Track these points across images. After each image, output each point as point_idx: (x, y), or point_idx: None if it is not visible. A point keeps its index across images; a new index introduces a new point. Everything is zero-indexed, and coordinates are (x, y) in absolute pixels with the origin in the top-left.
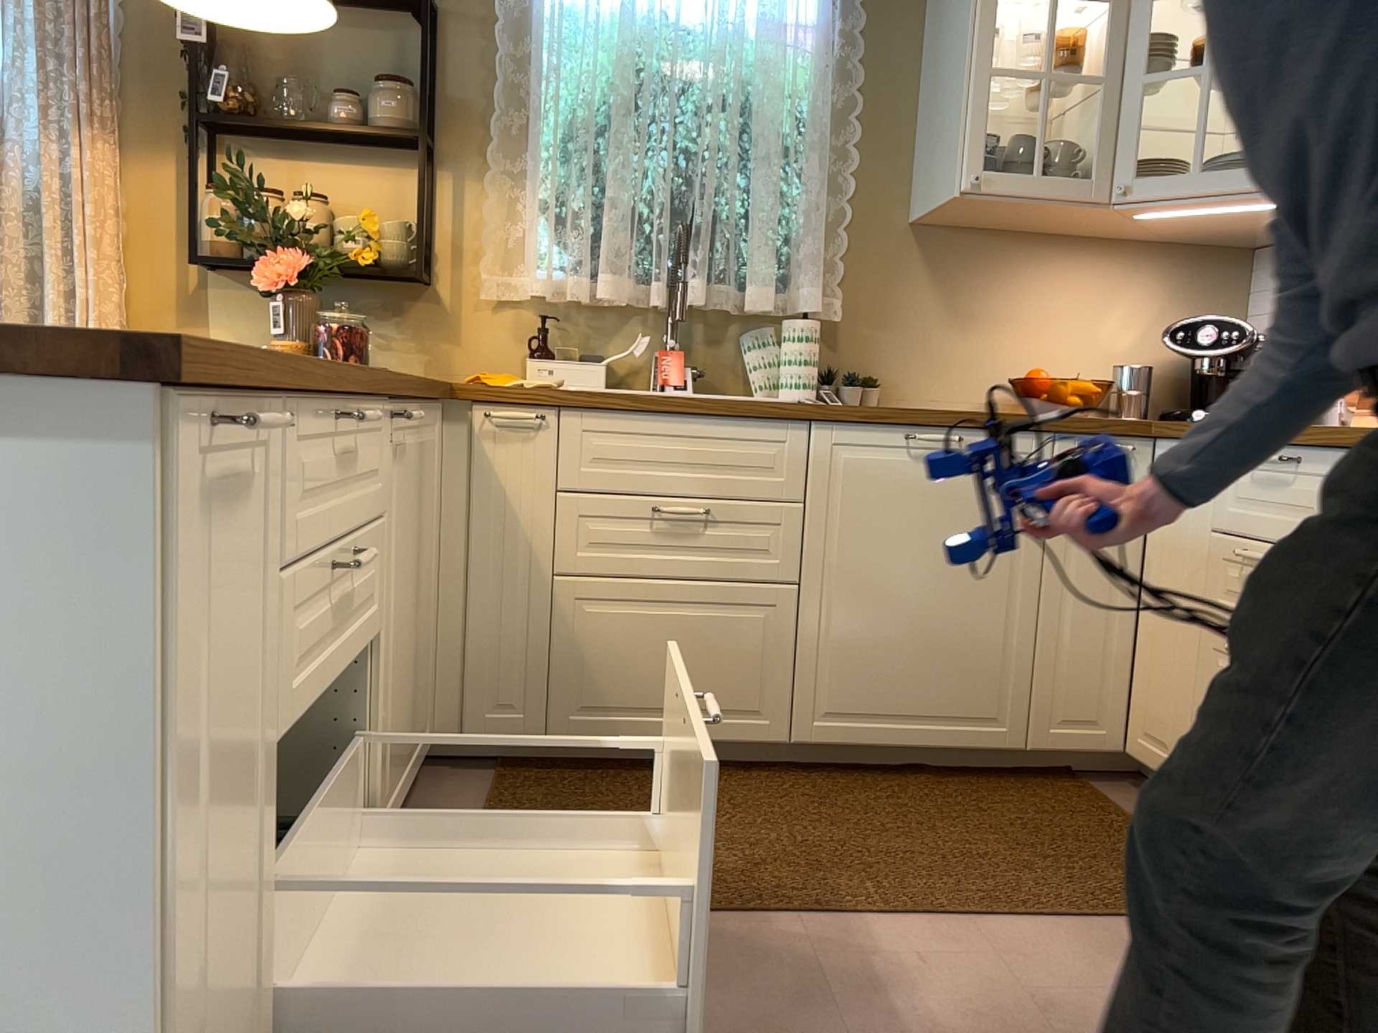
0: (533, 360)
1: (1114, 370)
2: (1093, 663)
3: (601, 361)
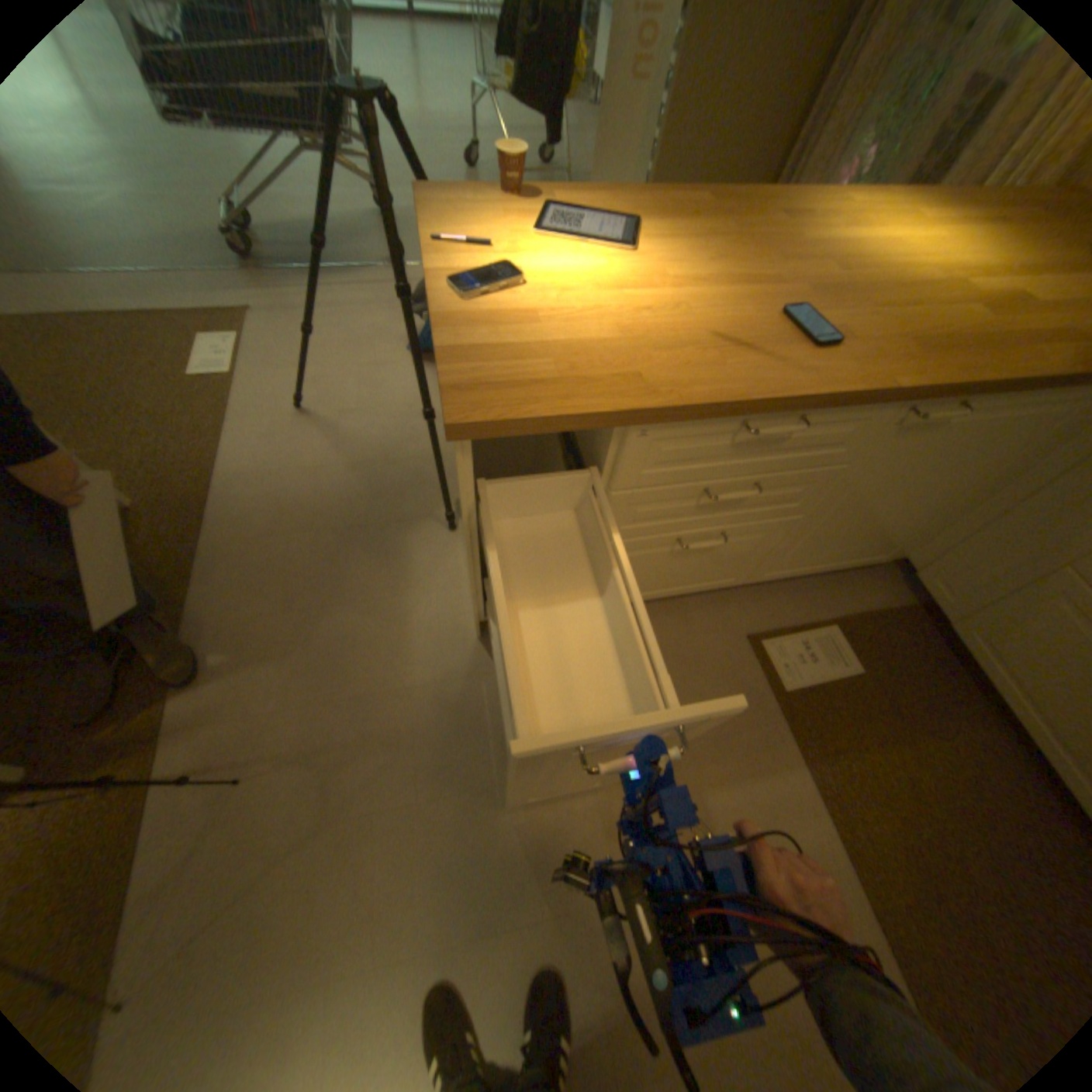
0: None
1: None
2: None
3: None
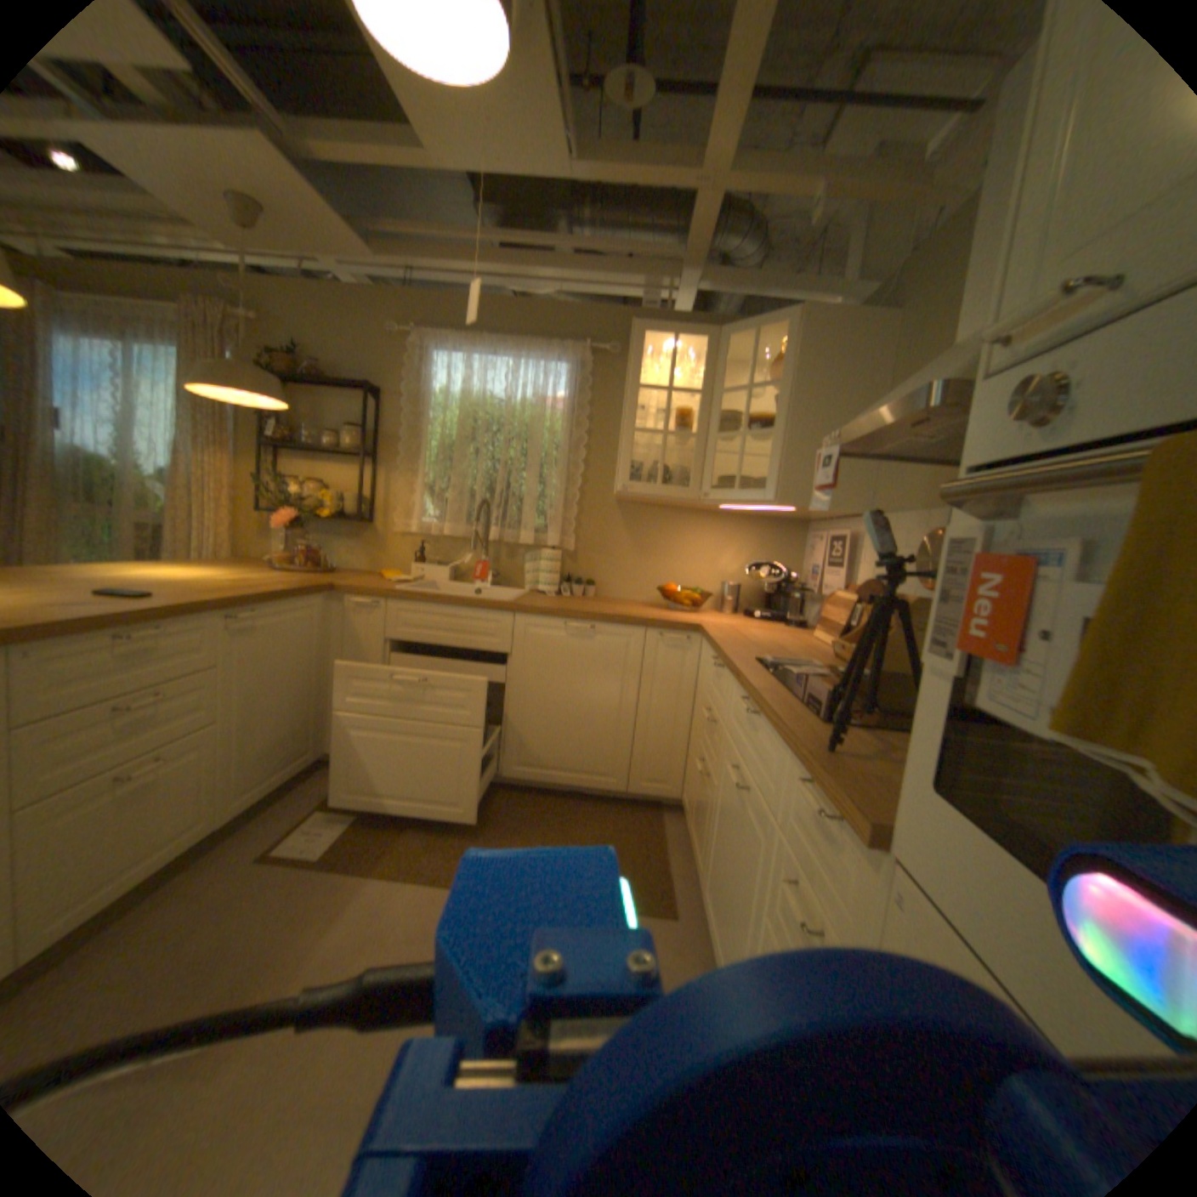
0: (413, 565)
1: (725, 585)
2: (663, 751)
3: (447, 567)
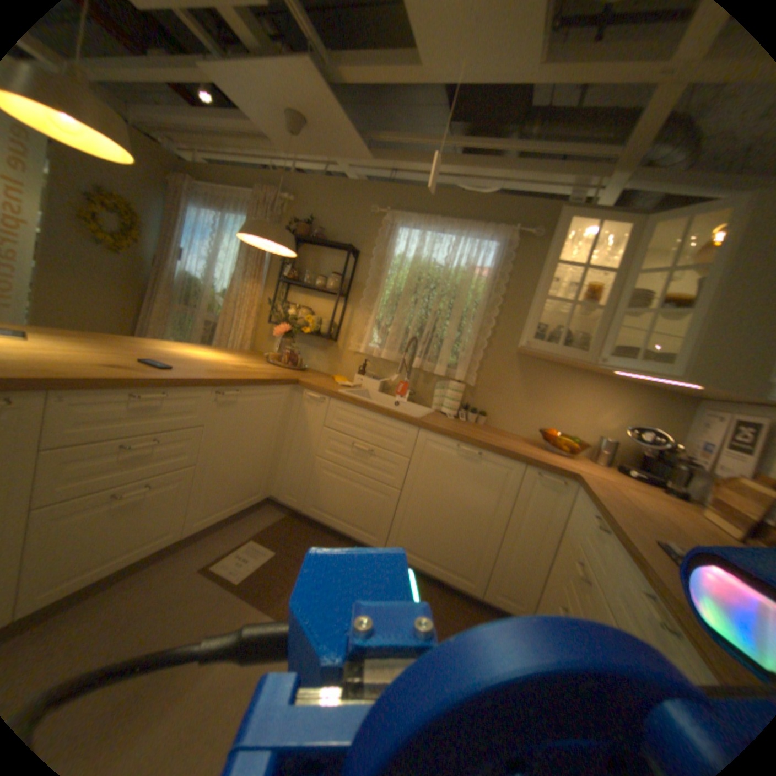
0: (356, 376)
1: (603, 439)
2: (523, 576)
3: (378, 381)
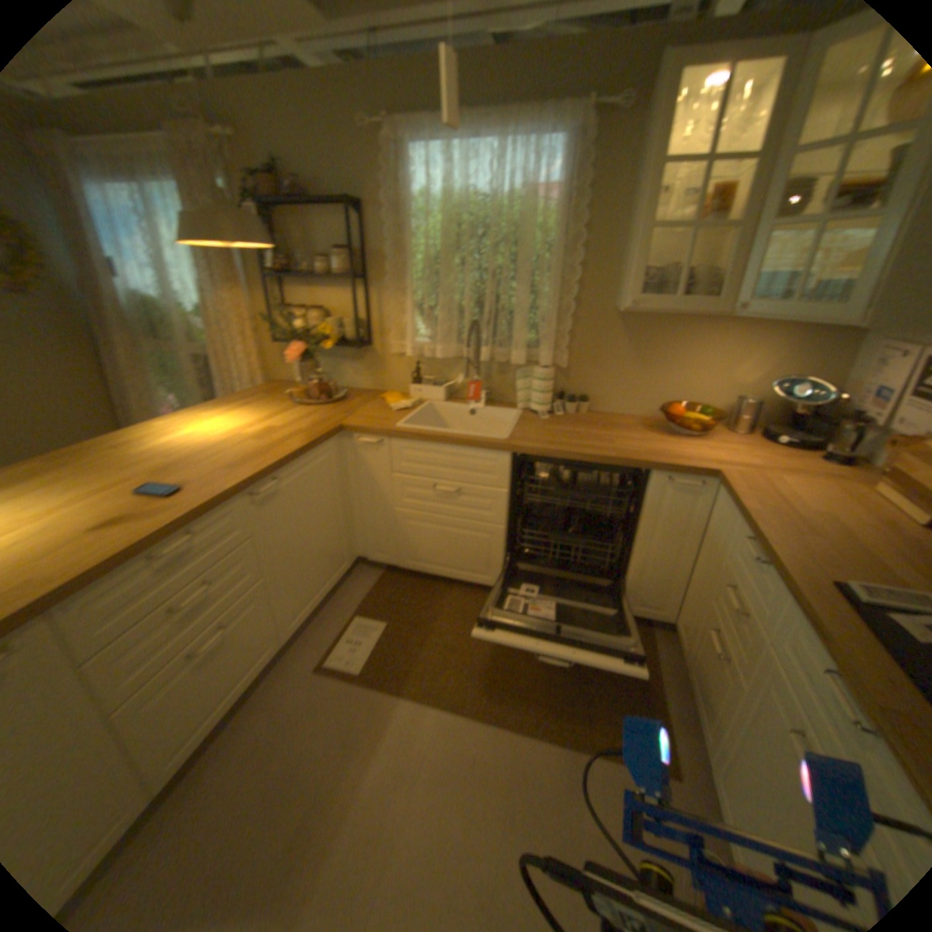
0: (410, 387)
1: (741, 397)
2: (661, 584)
3: (441, 388)
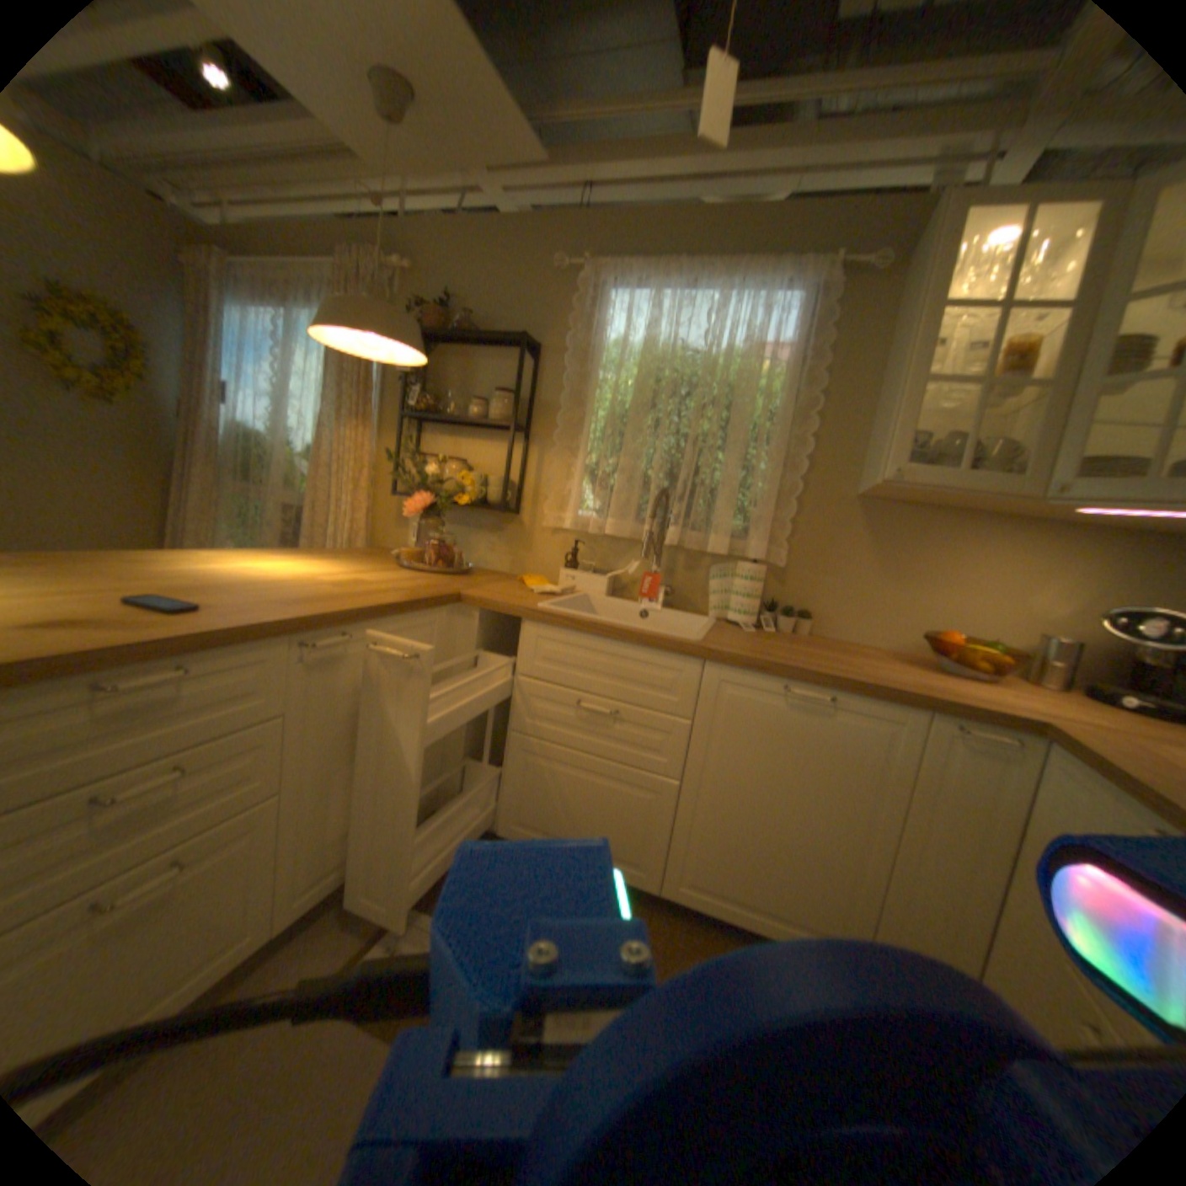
0: (563, 571)
1: (1045, 639)
2: (946, 928)
3: (606, 577)
